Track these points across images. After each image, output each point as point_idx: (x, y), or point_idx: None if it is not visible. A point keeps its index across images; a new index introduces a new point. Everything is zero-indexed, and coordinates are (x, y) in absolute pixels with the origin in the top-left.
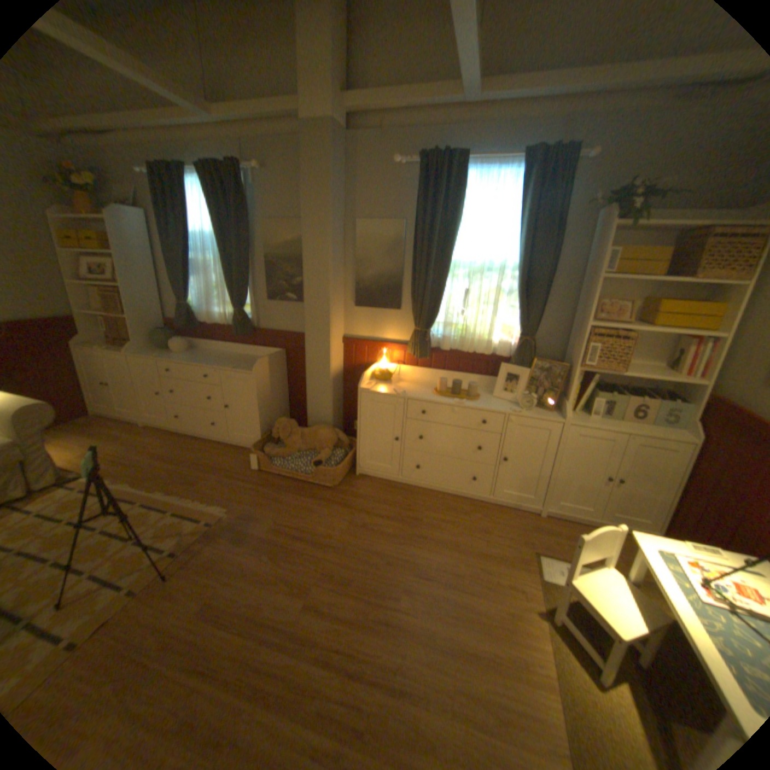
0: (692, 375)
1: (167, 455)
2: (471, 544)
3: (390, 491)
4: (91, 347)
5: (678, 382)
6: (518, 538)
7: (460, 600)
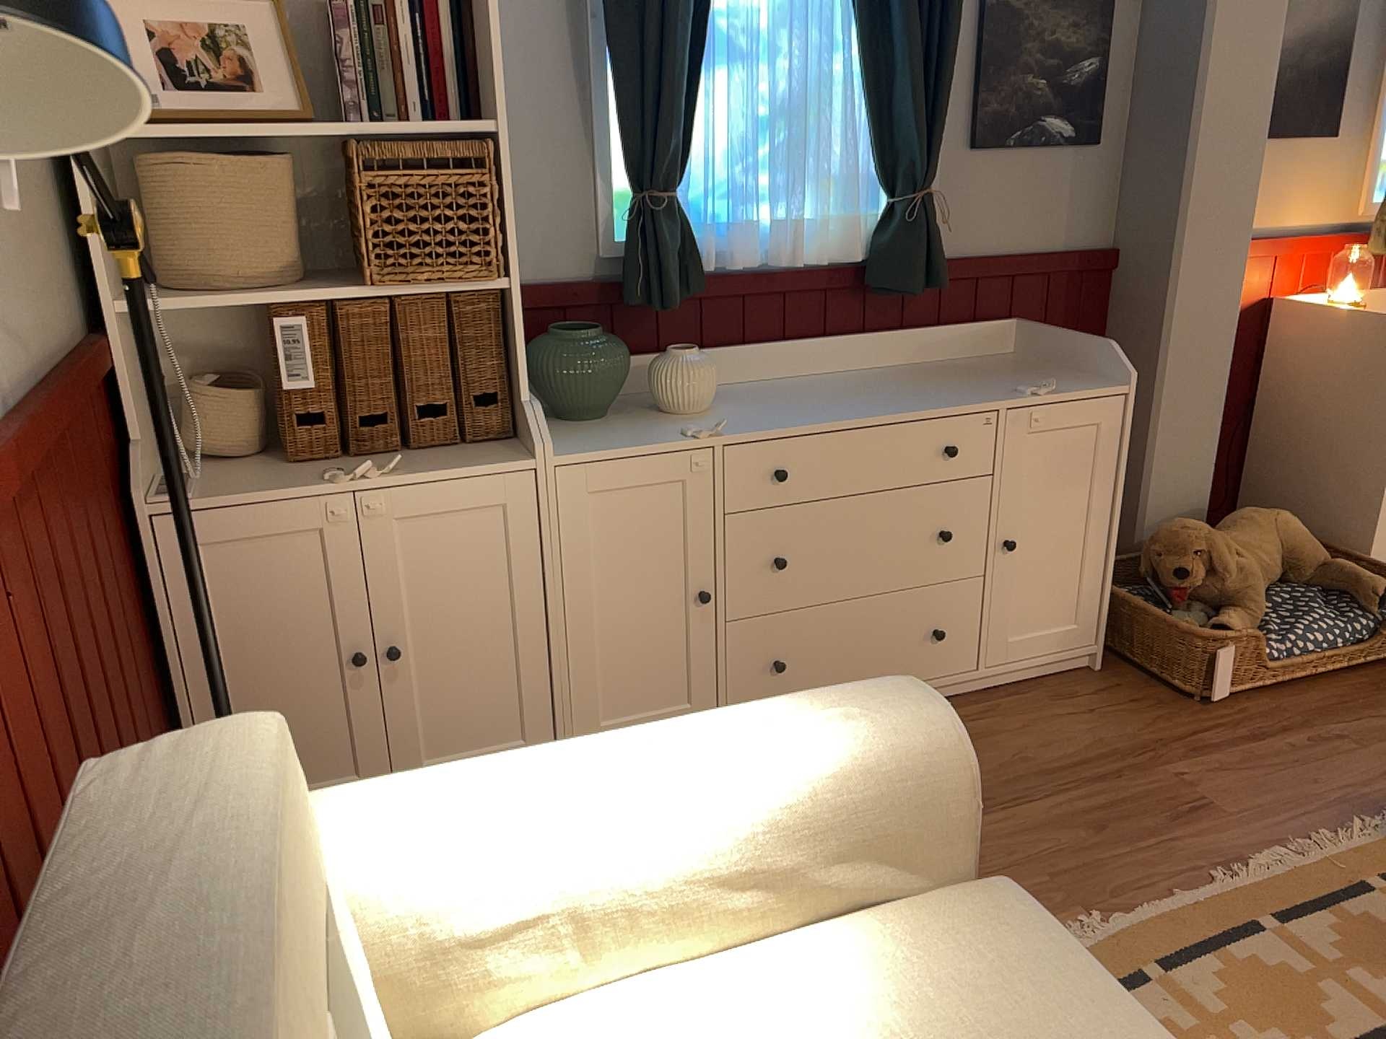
0: None
1: None
2: None
3: None
4: (259, 484)
5: None
6: None
7: None
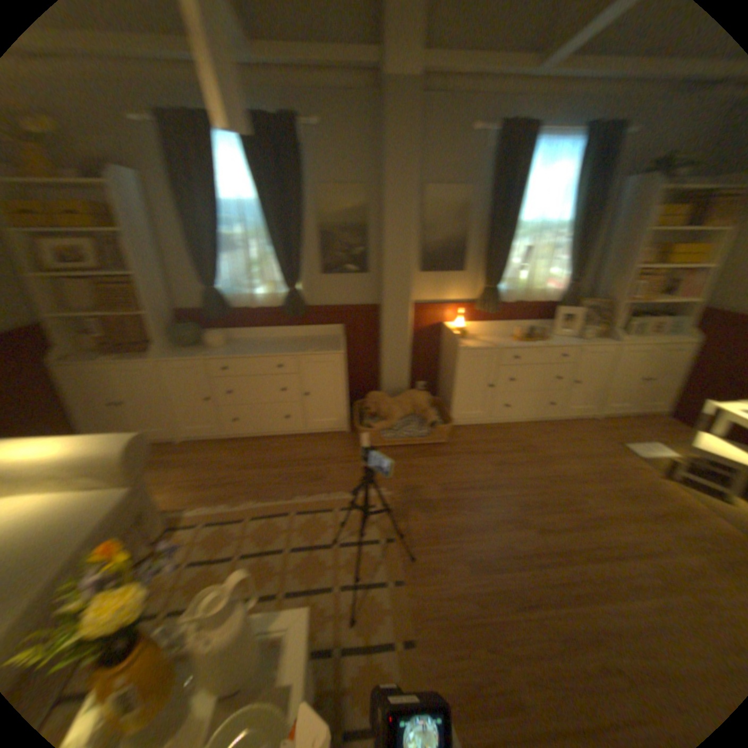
0: (687, 296)
1: (254, 460)
2: (581, 451)
3: (489, 432)
4: (89, 359)
5: (666, 304)
6: (600, 437)
7: (617, 487)
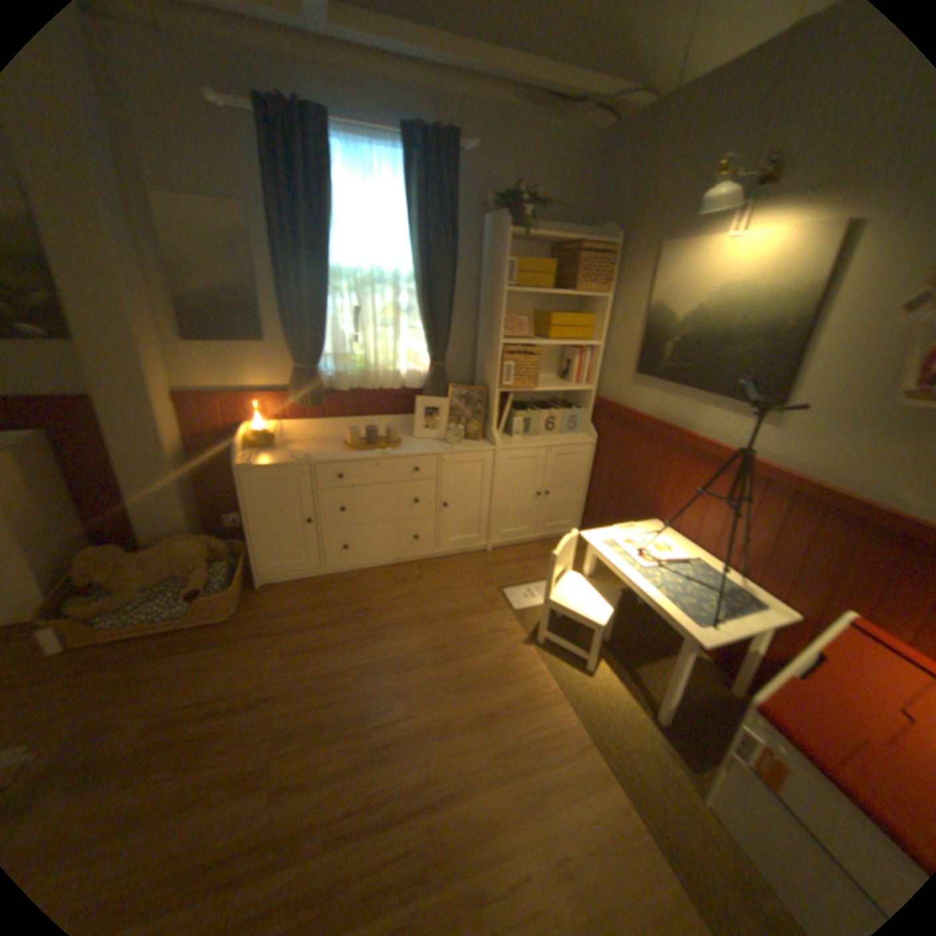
0: (578, 382)
1: None
2: (435, 609)
3: (315, 591)
4: None
5: (565, 391)
6: (475, 580)
7: (452, 670)
